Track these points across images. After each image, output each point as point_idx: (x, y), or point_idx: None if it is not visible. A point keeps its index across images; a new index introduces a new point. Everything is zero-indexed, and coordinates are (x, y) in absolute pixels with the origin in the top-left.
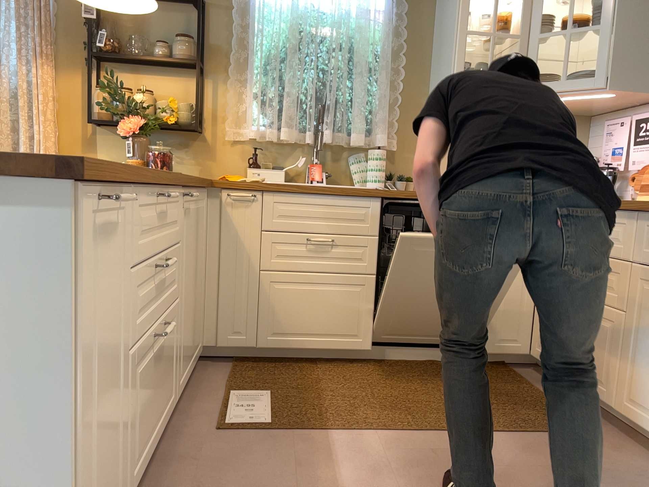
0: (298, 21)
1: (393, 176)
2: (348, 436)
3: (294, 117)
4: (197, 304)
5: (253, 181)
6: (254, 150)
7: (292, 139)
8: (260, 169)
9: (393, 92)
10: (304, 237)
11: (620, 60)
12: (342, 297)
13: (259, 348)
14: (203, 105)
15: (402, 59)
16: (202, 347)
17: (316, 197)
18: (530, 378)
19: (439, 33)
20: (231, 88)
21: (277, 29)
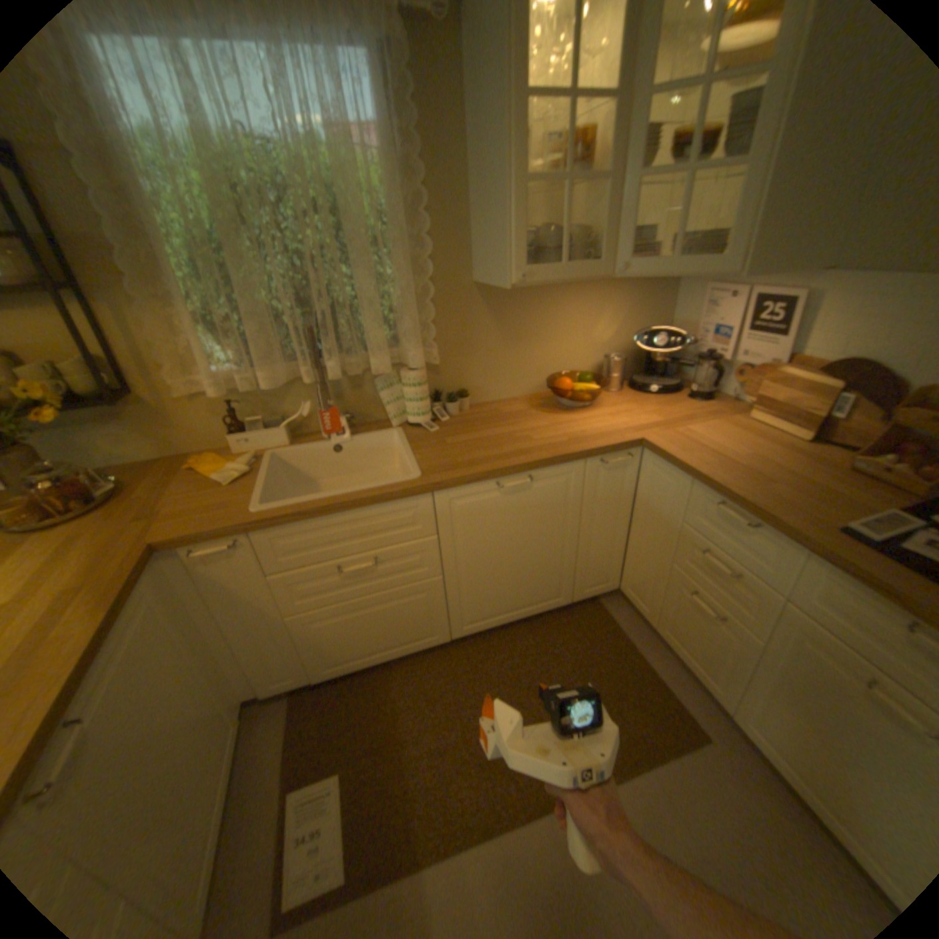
0: (220, 166)
1: (440, 394)
2: (446, 872)
3: (271, 350)
4: (199, 725)
5: (227, 519)
6: (228, 400)
7: (280, 384)
8: (246, 433)
9: (419, 274)
10: (334, 565)
11: (770, 224)
12: (404, 609)
13: (314, 683)
14: (109, 347)
15: (424, 218)
16: (238, 709)
17: (336, 516)
18: (621, 618)
19: (478, 162)
20: (143, 315)
21: (185, 188)
